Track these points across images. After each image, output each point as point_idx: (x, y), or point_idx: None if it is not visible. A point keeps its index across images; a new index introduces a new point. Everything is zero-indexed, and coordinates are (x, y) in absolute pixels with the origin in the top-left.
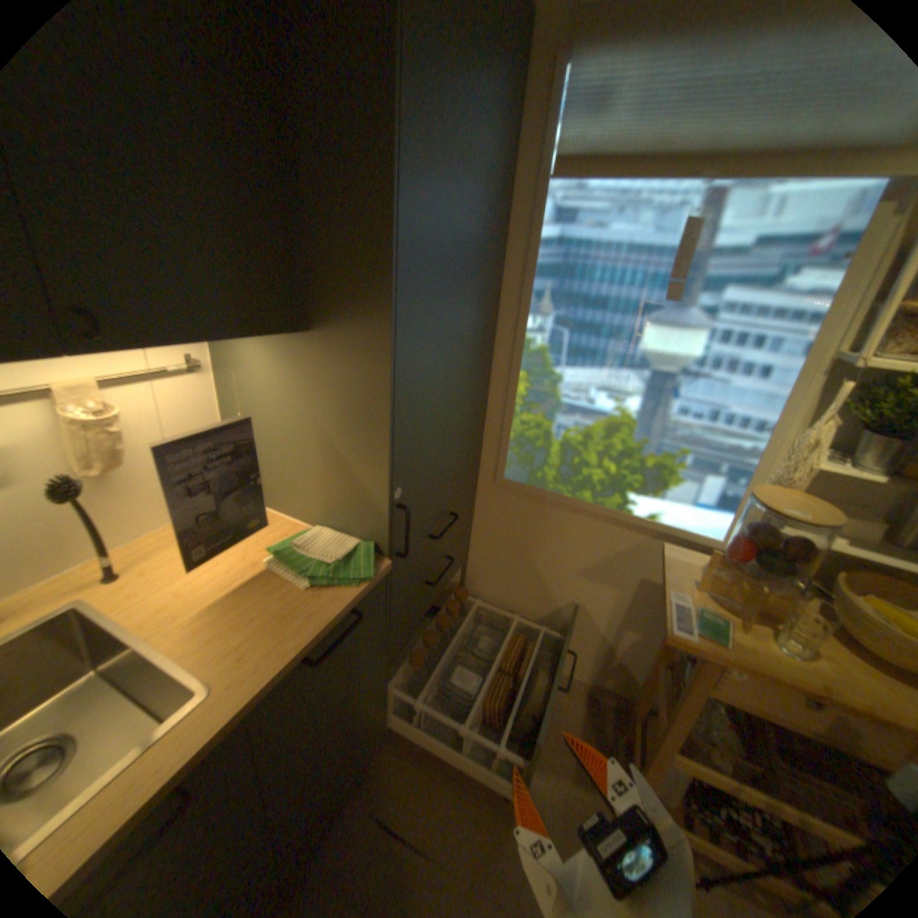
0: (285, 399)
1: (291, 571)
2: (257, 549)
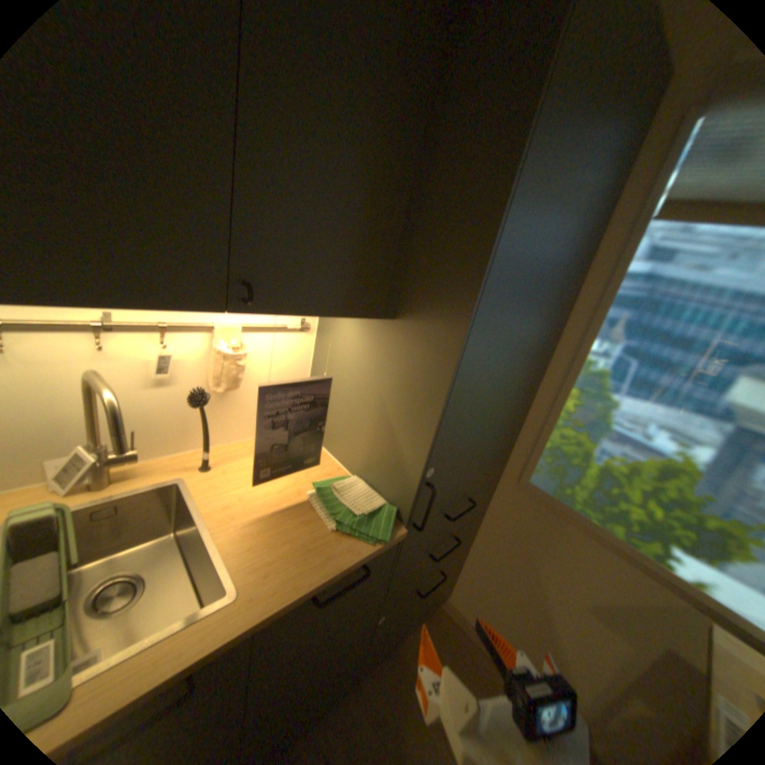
0: (362, 367)
1: (326, 509)
2: (307, 480)
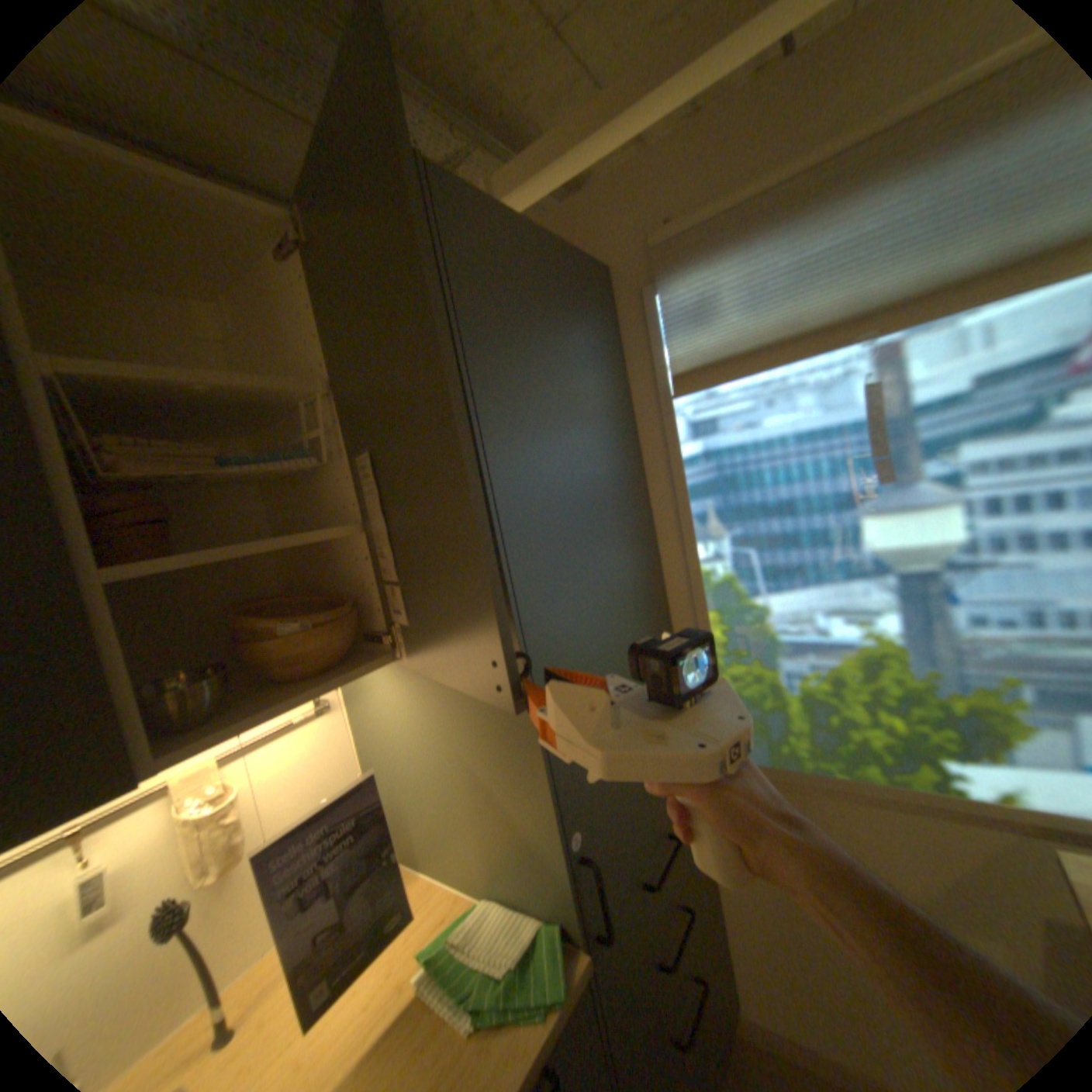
0: (420, 729)
1: (448, 997)
2: (406, 955)
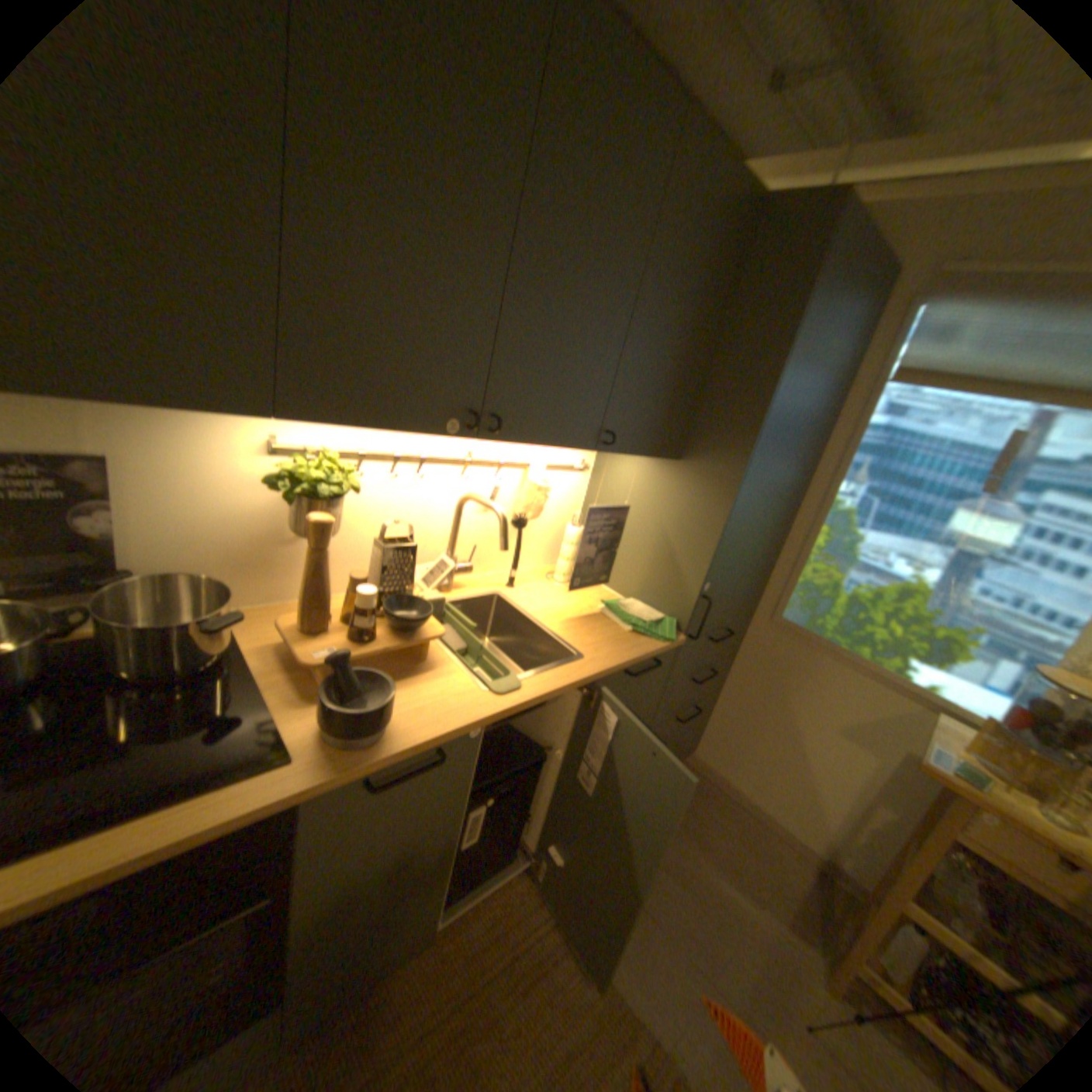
0: (641, 502)
1: (618, 618)
2: (591, 600)
